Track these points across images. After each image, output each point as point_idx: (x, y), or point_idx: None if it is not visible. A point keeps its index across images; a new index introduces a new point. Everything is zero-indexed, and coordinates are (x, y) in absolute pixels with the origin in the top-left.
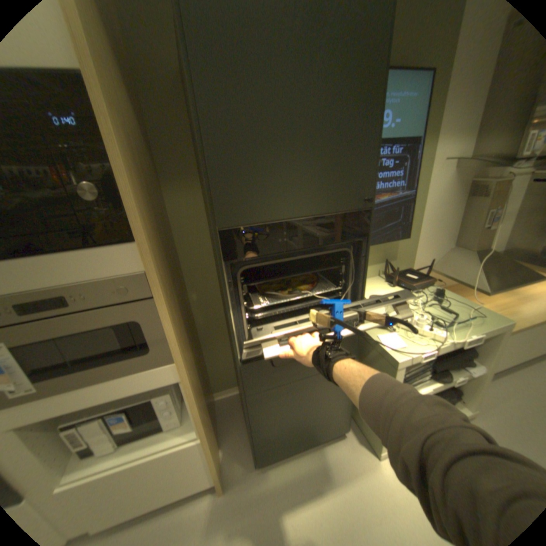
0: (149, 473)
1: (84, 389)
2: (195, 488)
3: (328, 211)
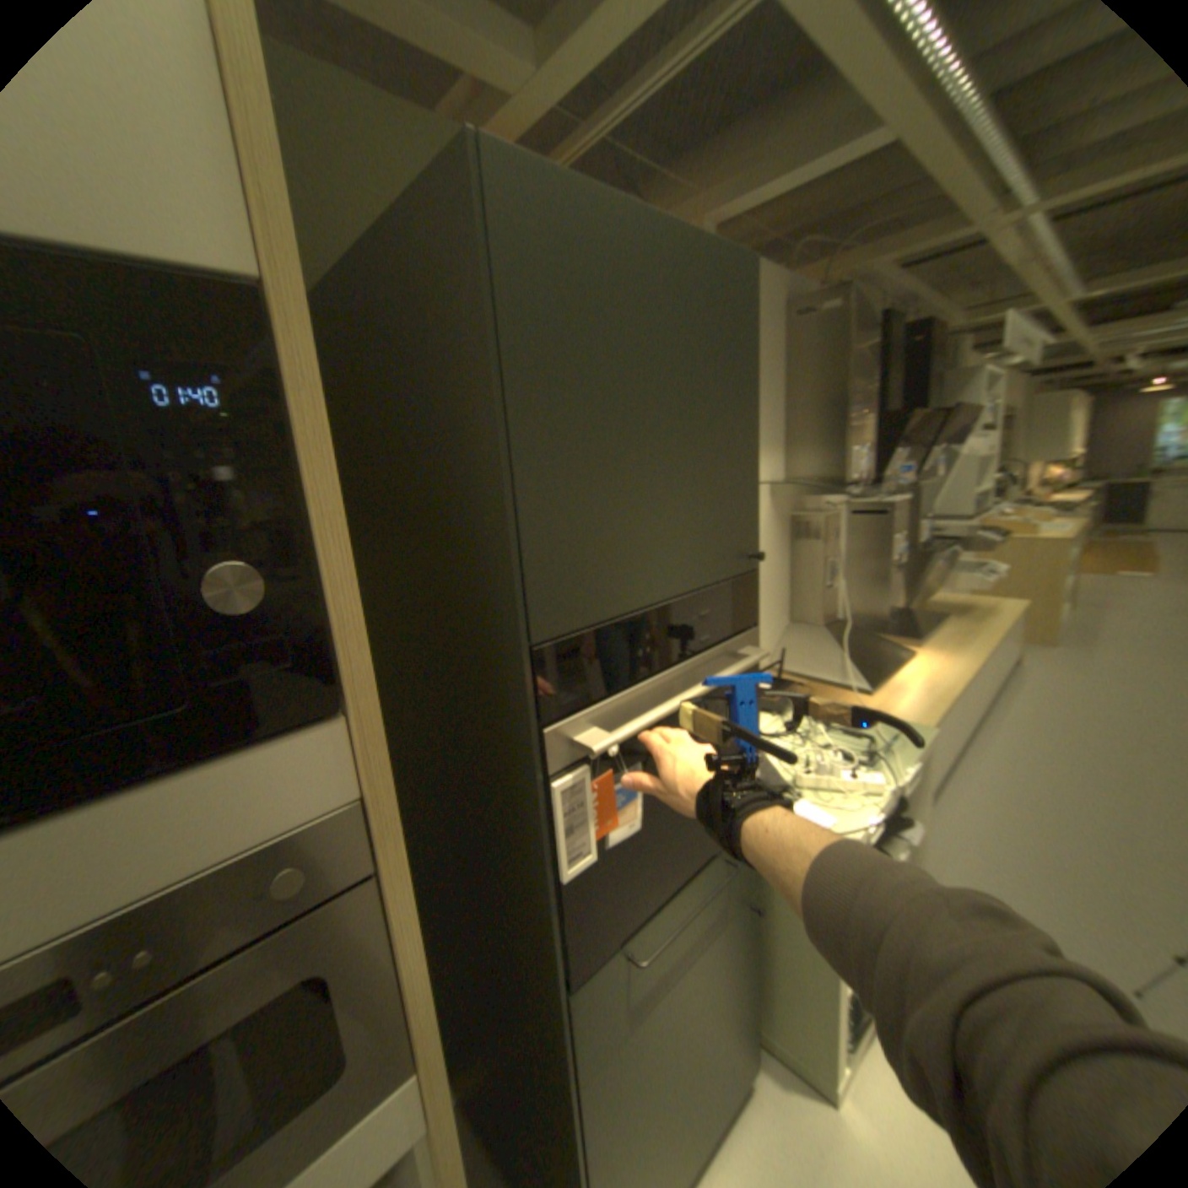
0: None
1: None
2: None
3: (703, 582)
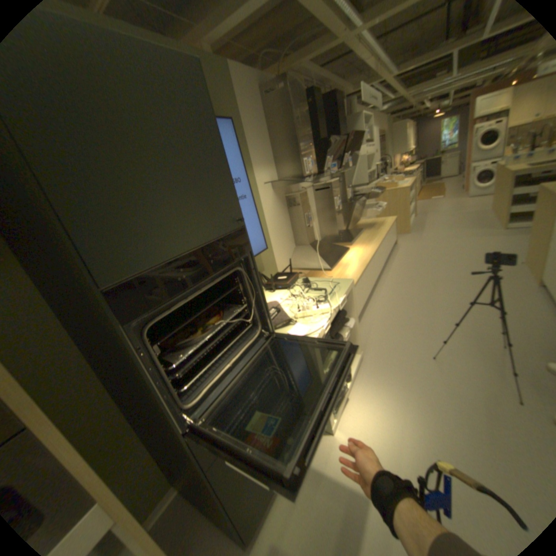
0: None
1: None
2: None
3: (212, 237)
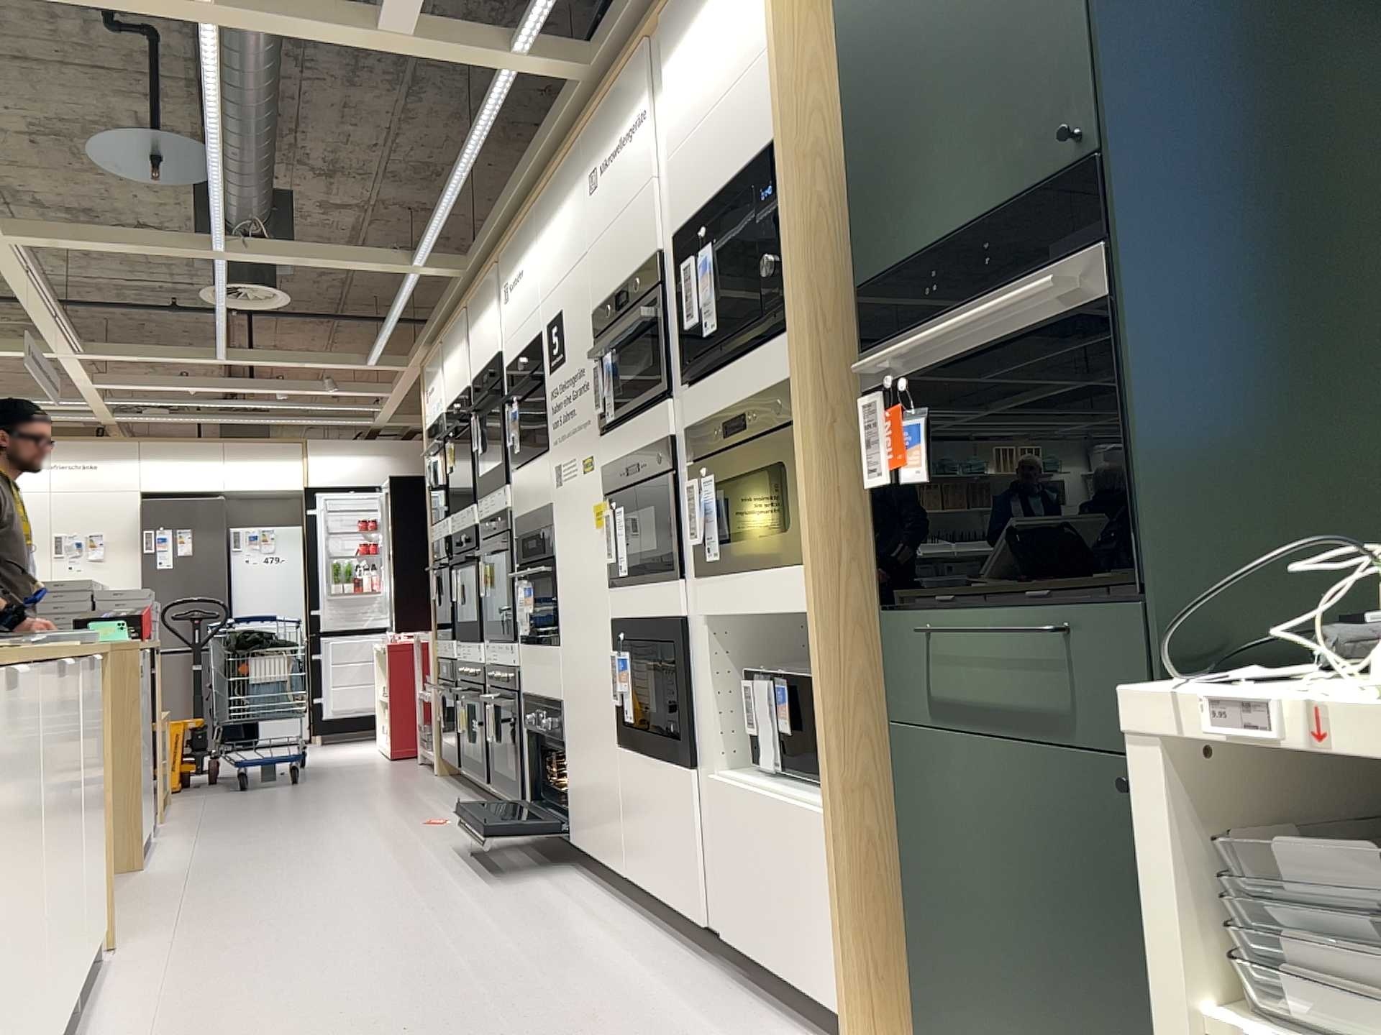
0: (782, 839)
1: (751, 574)
2: (830, 980)
3: (1029, 198)
